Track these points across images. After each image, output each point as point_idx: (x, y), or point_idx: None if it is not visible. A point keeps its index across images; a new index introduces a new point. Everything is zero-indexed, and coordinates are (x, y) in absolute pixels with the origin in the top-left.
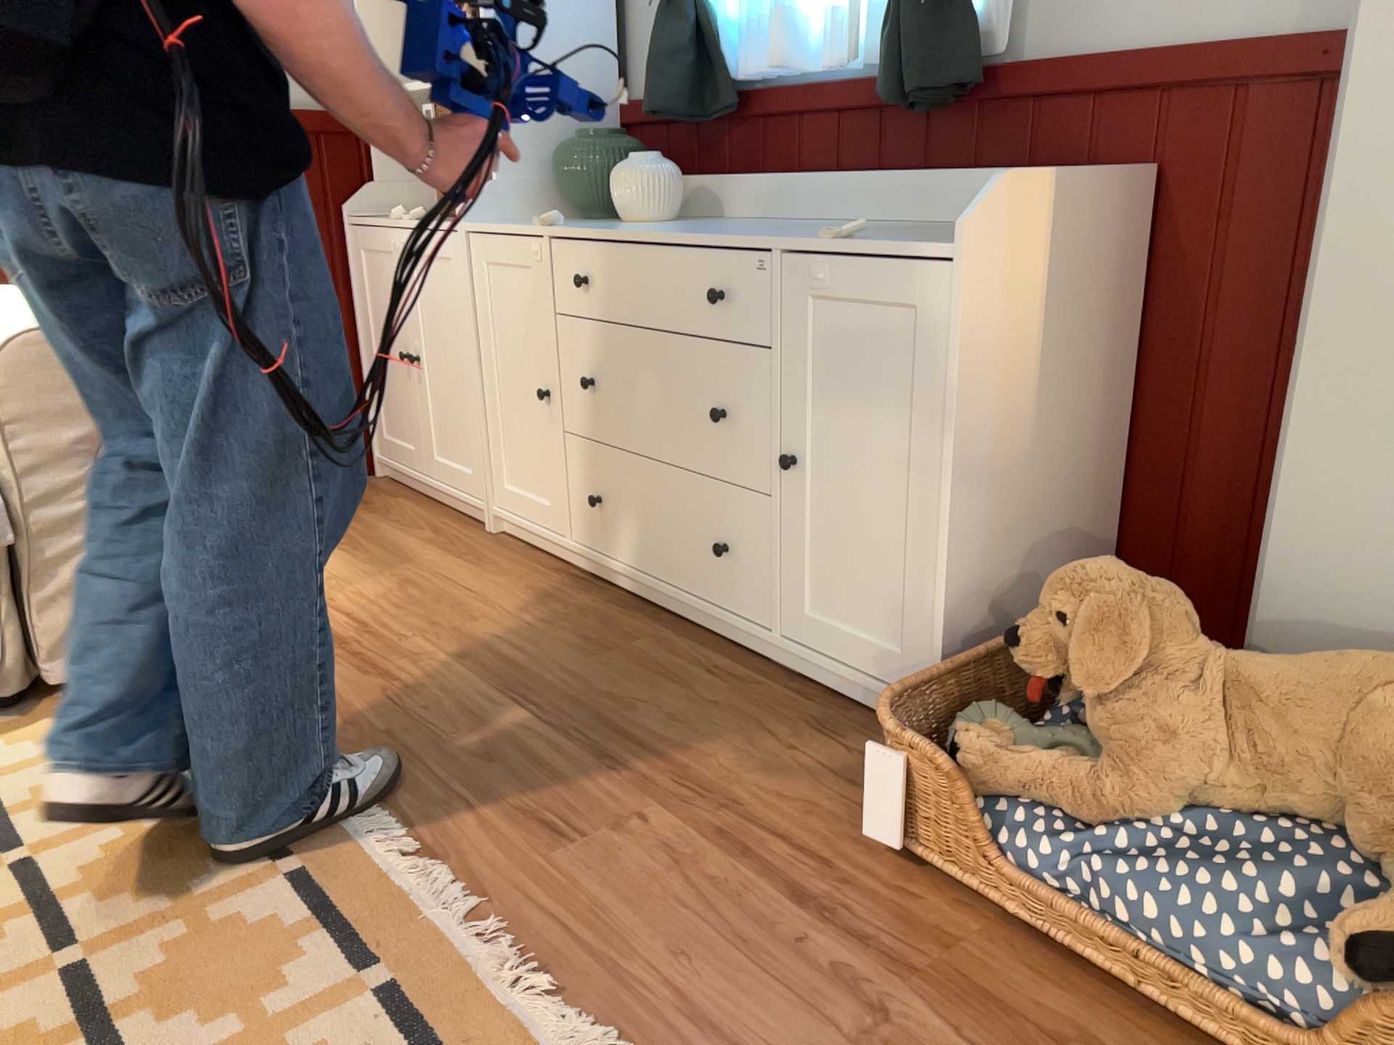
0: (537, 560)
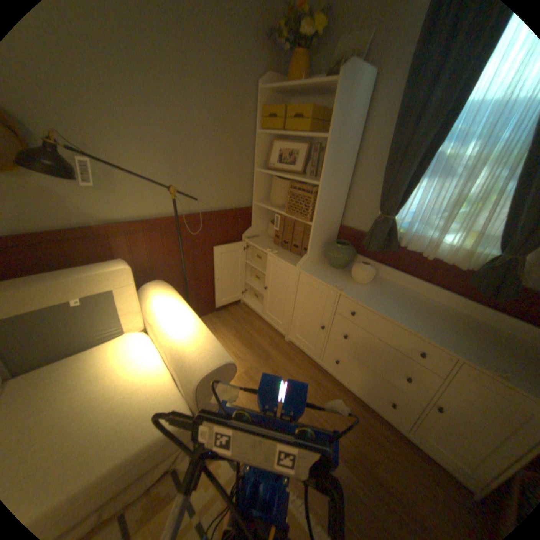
0: (306, 359)
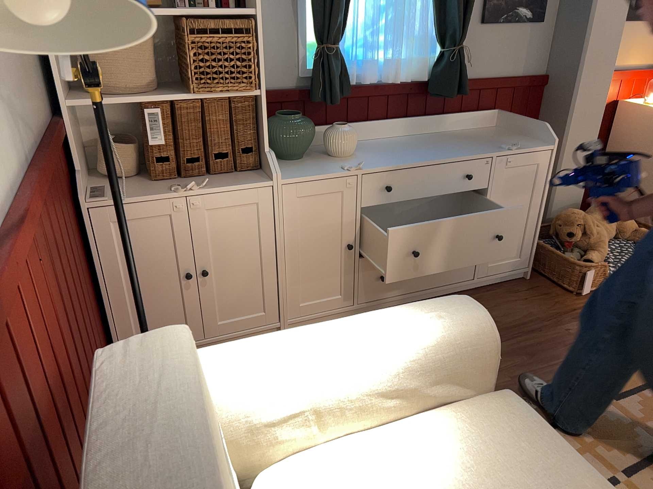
0: None
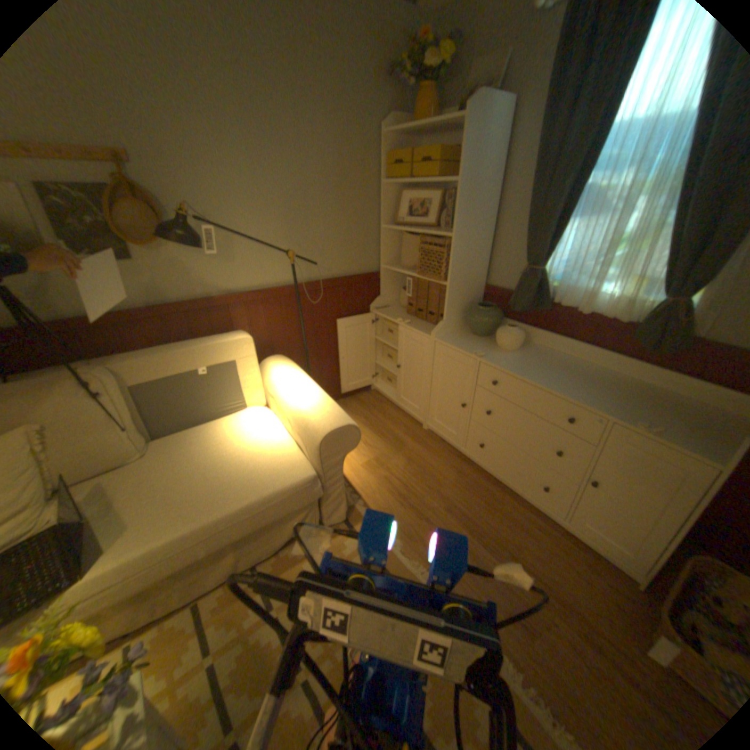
0: (448, 448)
